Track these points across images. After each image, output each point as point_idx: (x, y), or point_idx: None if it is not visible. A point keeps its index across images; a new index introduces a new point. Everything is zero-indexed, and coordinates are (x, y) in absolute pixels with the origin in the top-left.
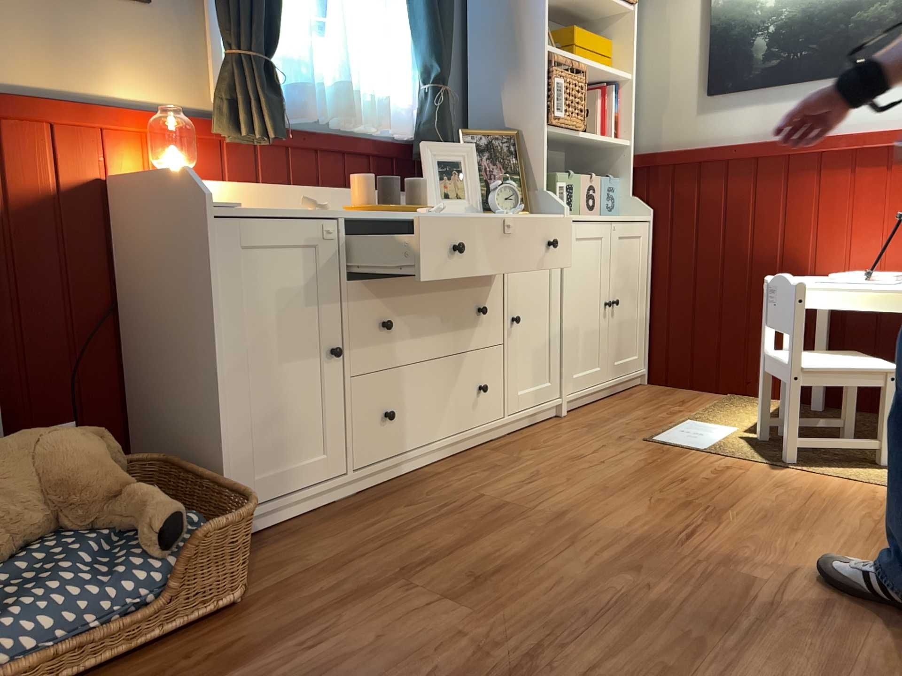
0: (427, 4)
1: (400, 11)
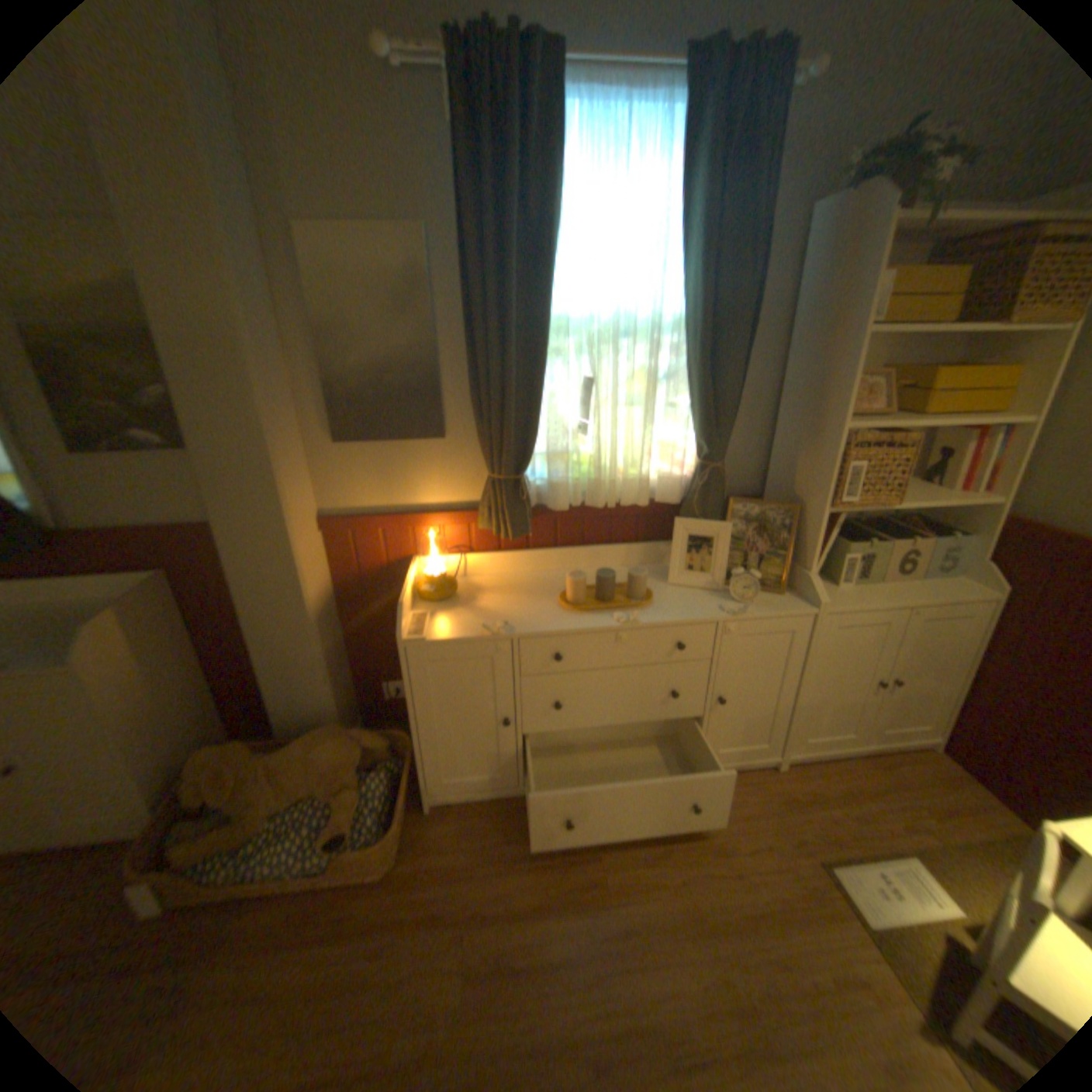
0: (698, 389)
1: (680, 389)
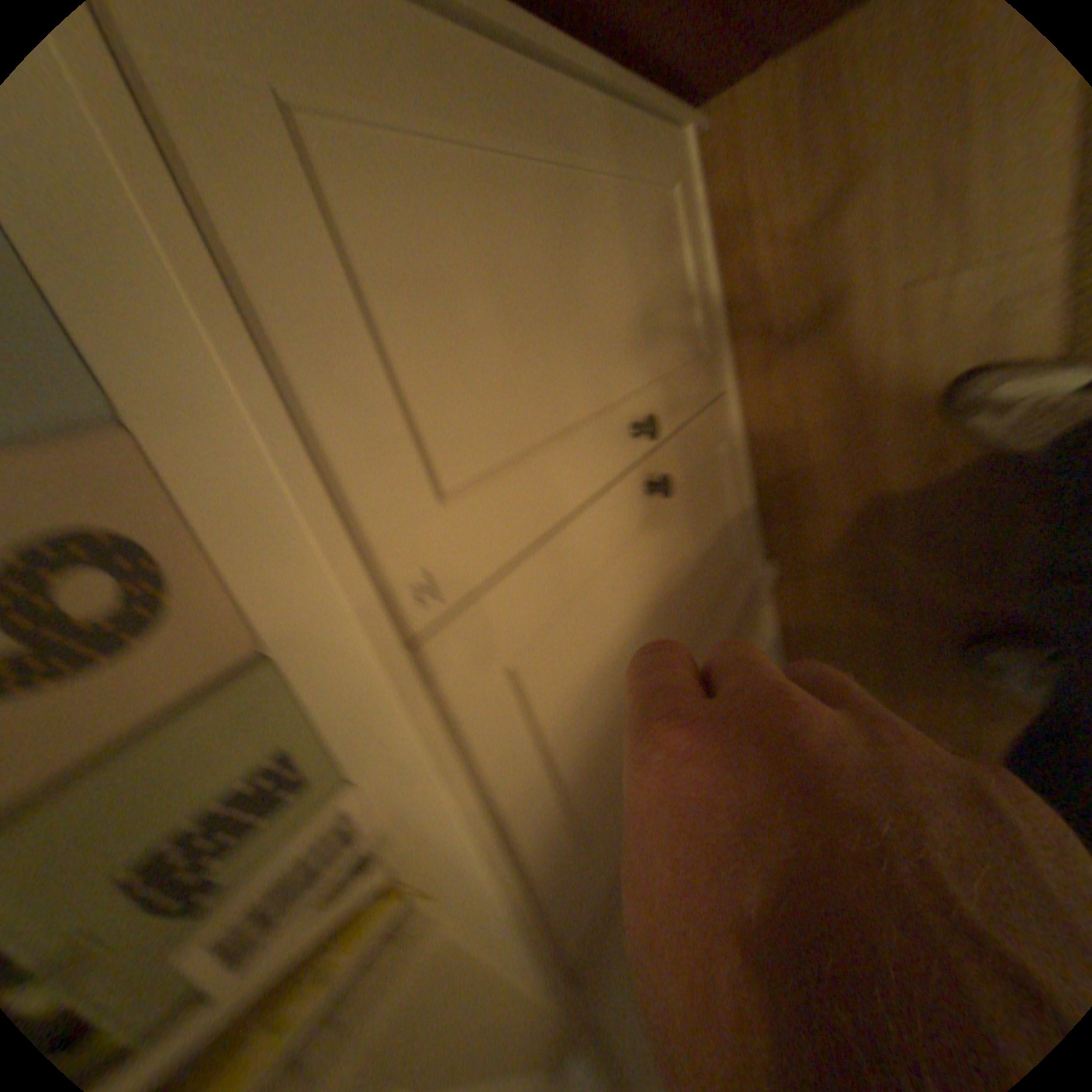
0: None
1: None
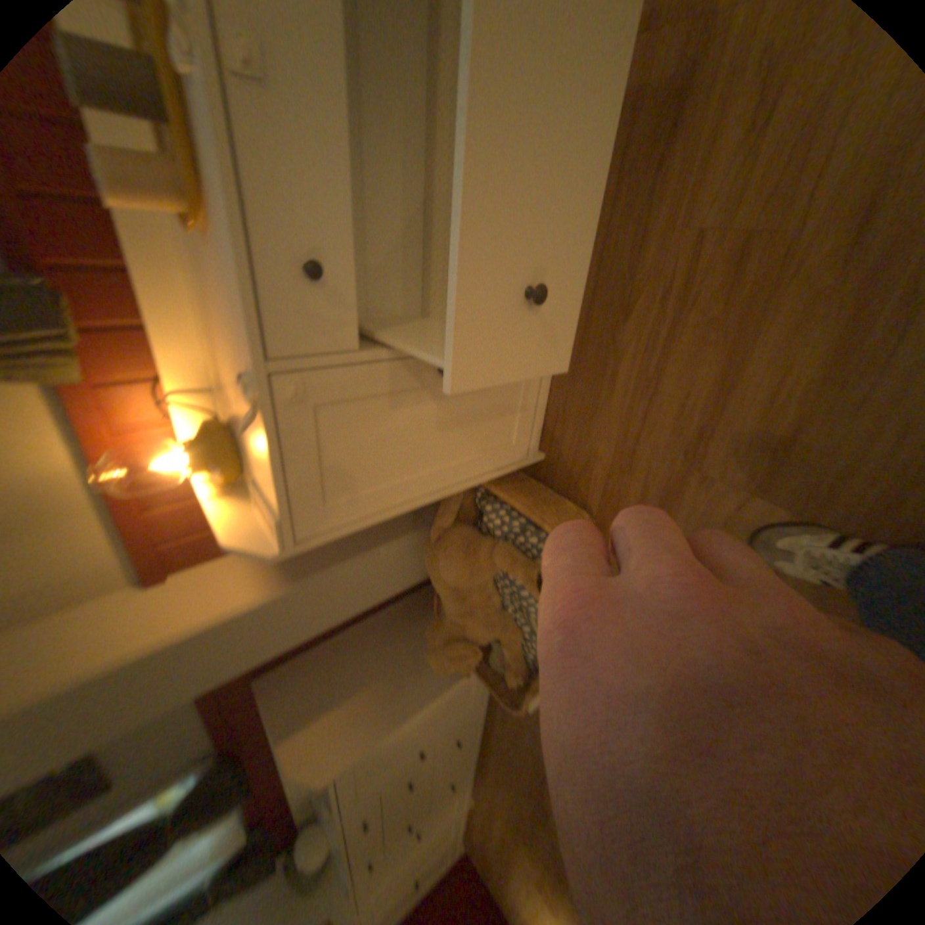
0: None
1: None
